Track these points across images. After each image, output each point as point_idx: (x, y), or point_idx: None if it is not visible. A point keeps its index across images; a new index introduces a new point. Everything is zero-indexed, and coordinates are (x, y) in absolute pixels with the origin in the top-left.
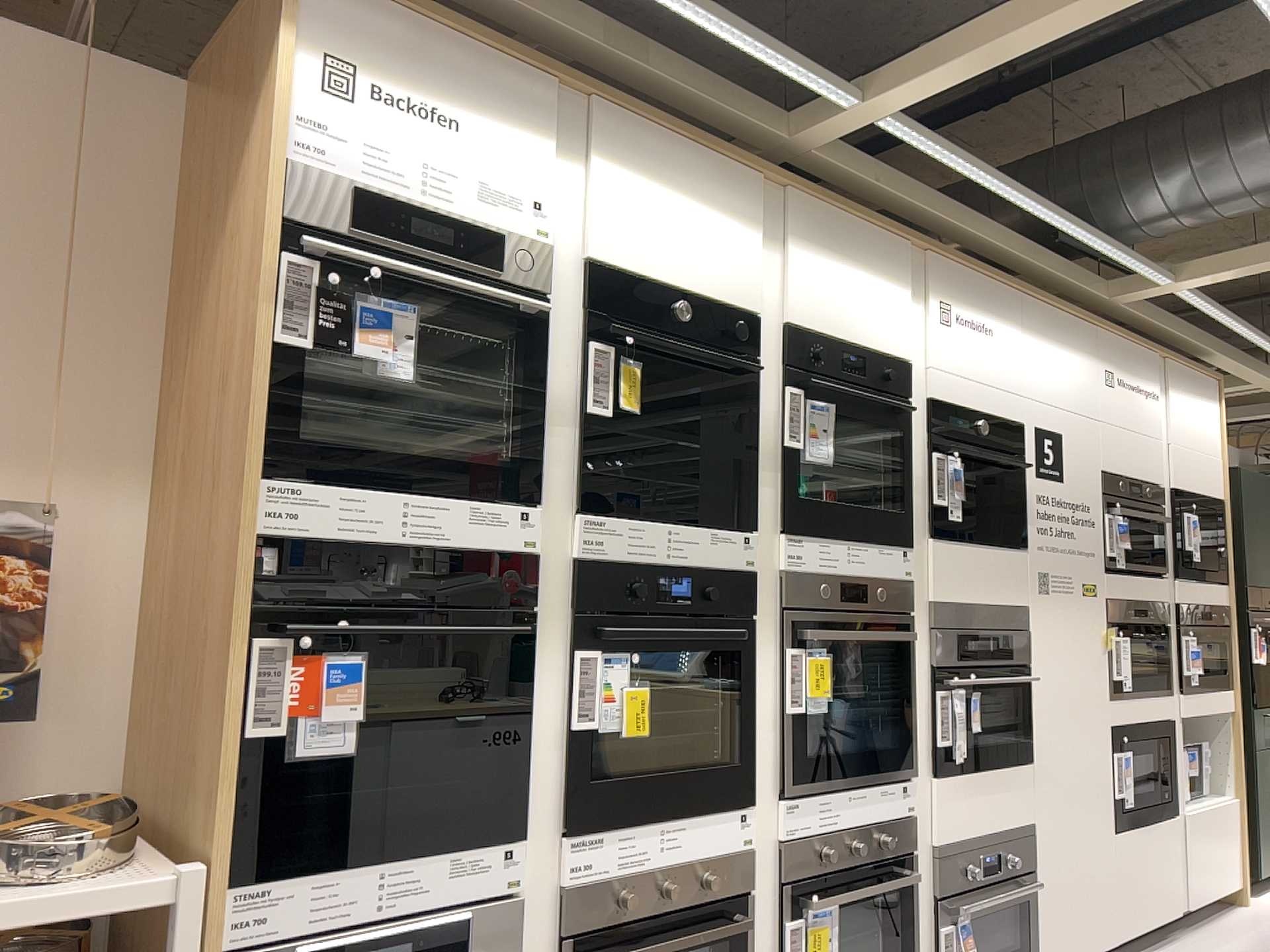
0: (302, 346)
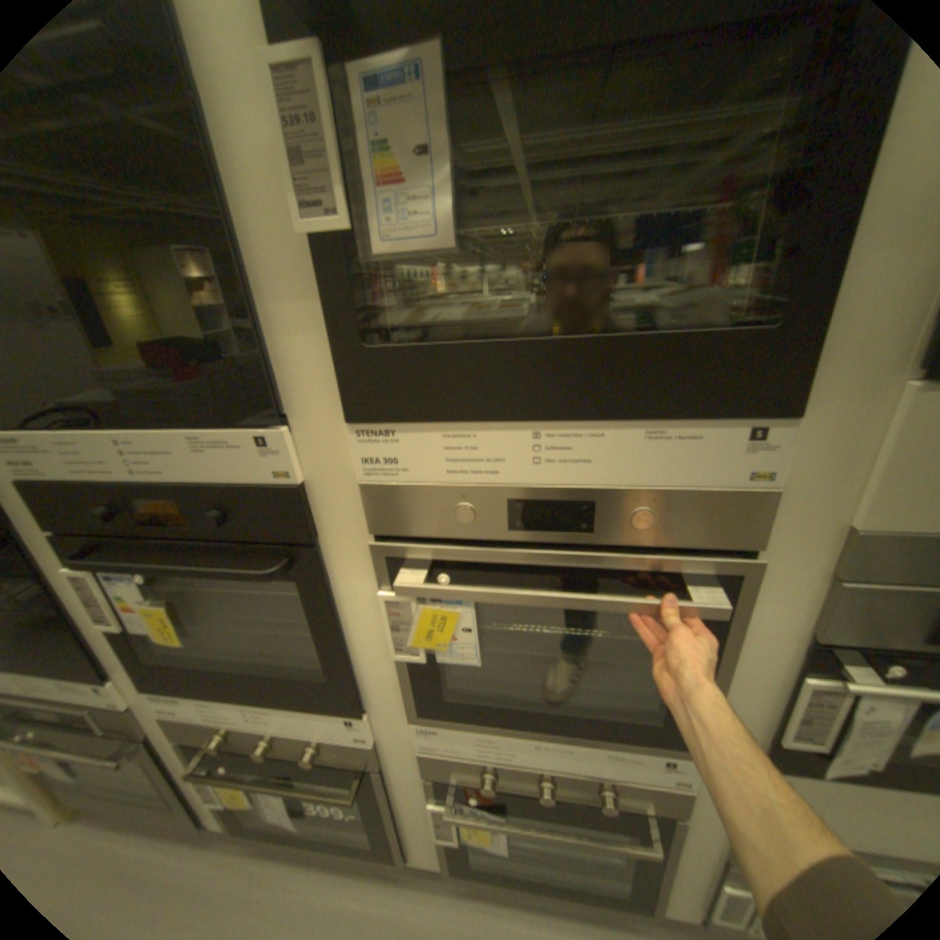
0: None
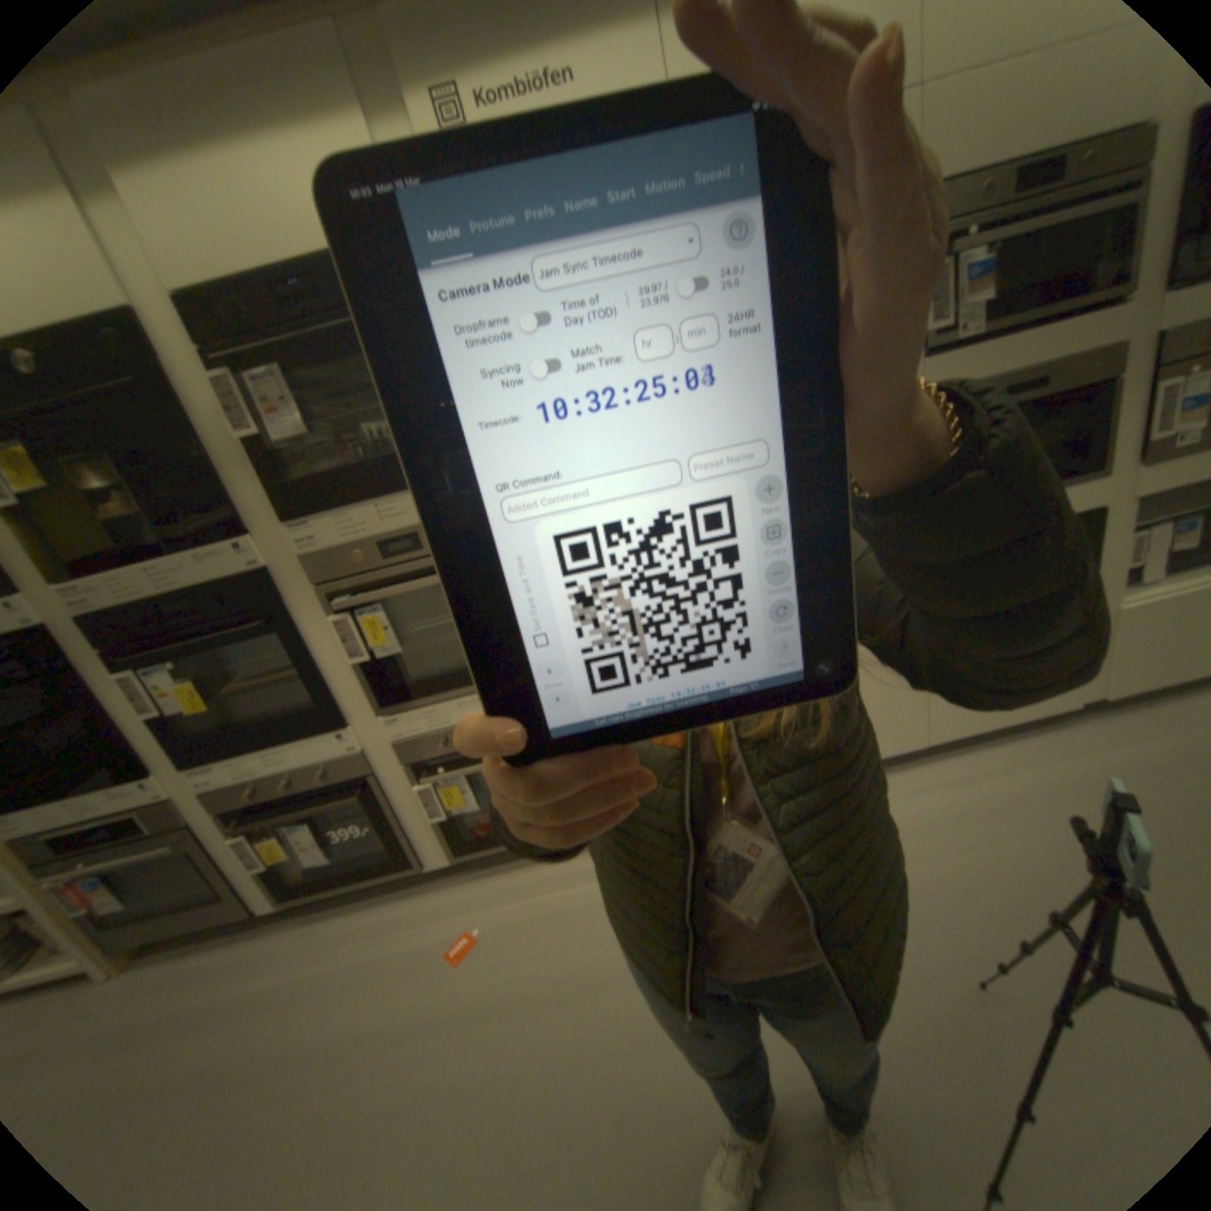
0: None
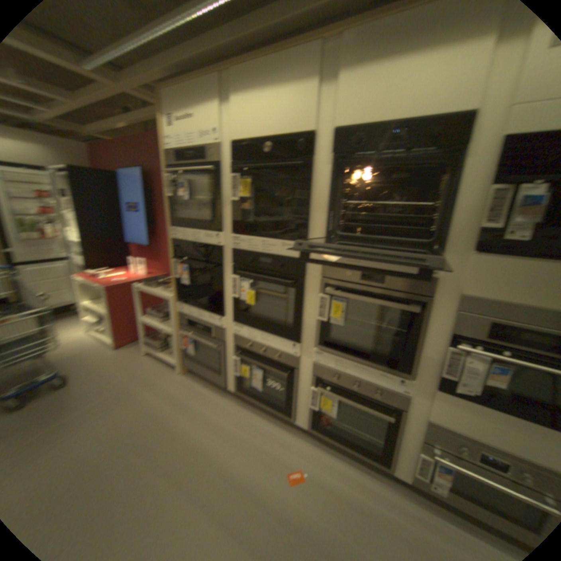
0: (166, 196)
